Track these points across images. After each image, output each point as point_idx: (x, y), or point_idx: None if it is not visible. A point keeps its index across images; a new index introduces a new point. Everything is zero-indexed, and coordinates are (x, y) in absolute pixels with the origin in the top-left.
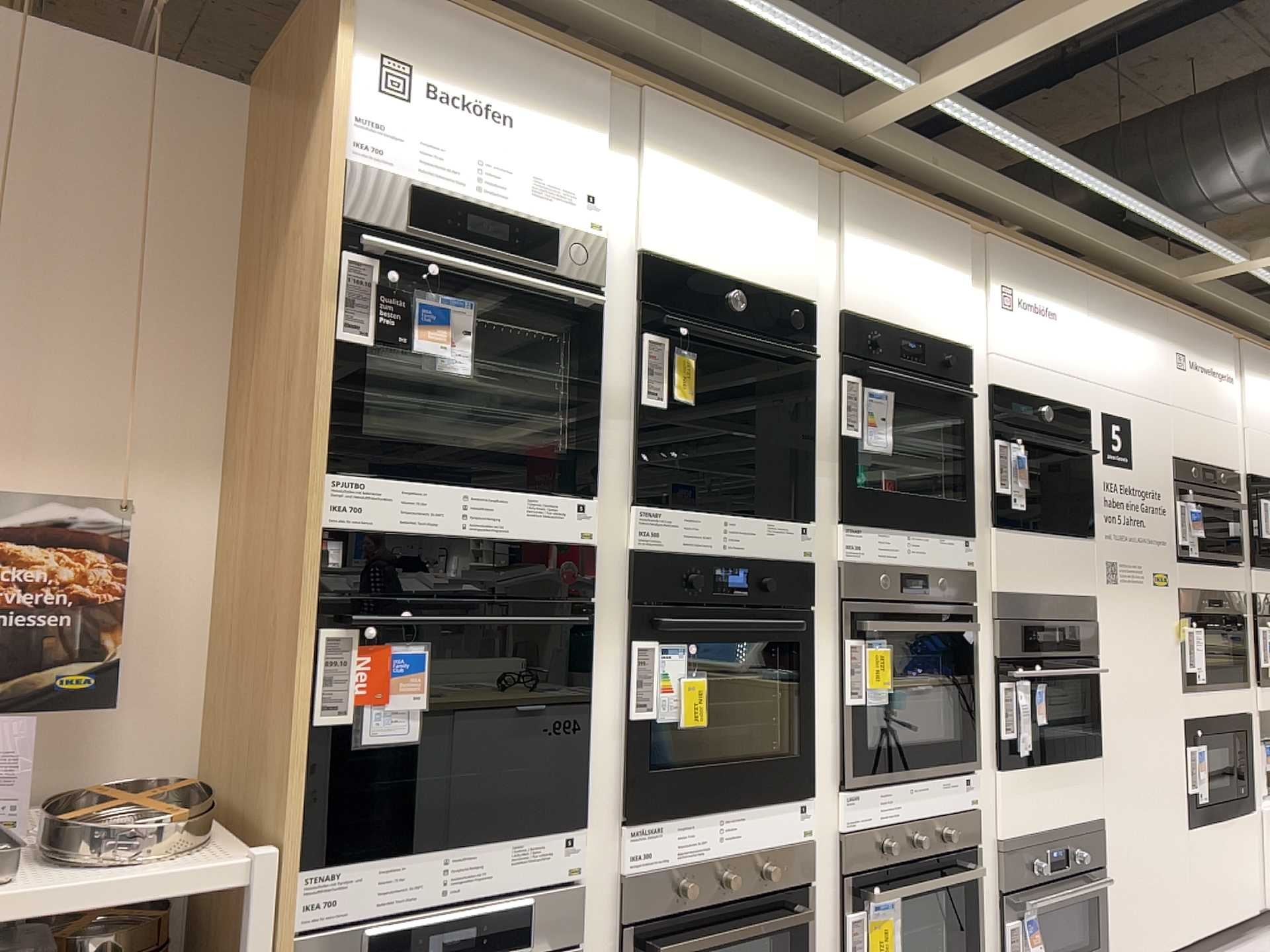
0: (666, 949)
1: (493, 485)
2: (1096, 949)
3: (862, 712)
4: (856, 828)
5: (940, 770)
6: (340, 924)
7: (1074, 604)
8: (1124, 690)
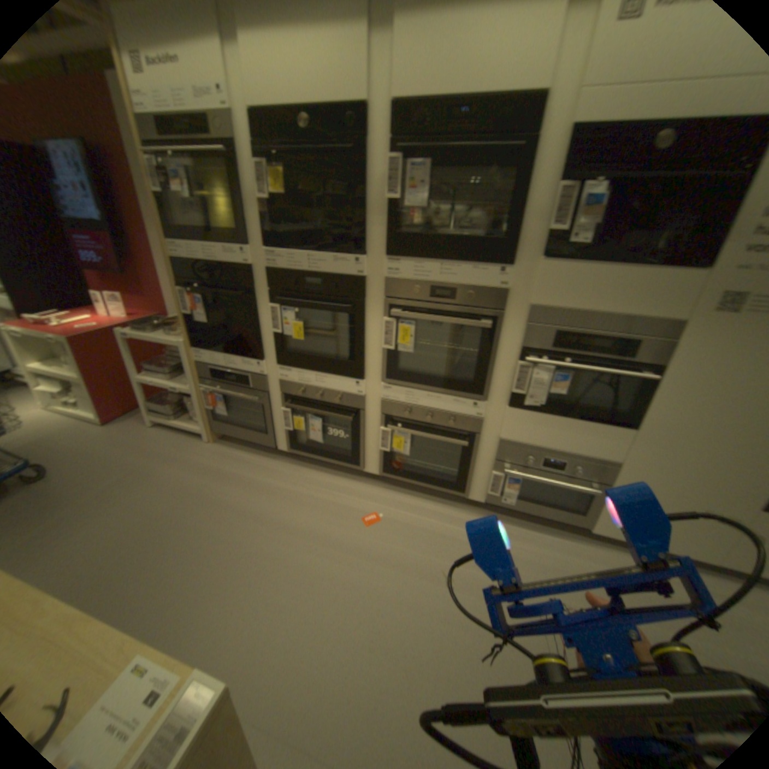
0: (296, 407)
1: (209, 243)
2: (586, 519)
3: (394, 354)
4: (388, 400)
5: (450, 393)
6: (203, 365)
7: (645, 324)
8: (703, 400)
